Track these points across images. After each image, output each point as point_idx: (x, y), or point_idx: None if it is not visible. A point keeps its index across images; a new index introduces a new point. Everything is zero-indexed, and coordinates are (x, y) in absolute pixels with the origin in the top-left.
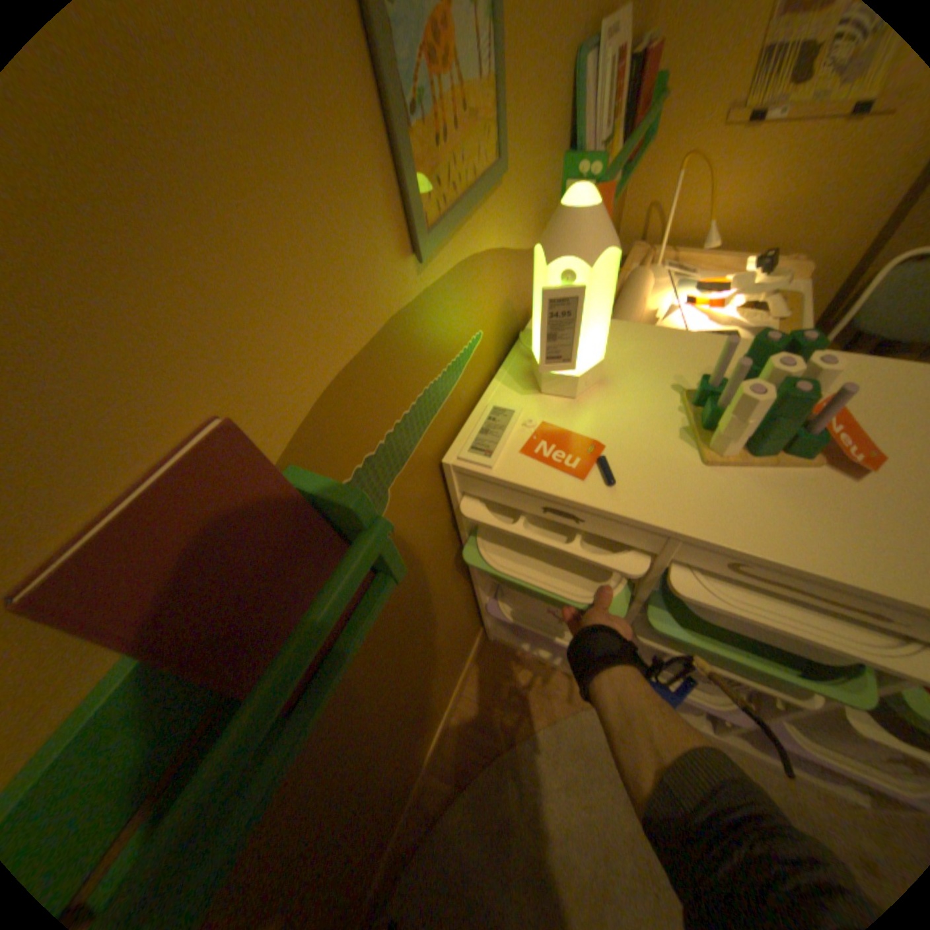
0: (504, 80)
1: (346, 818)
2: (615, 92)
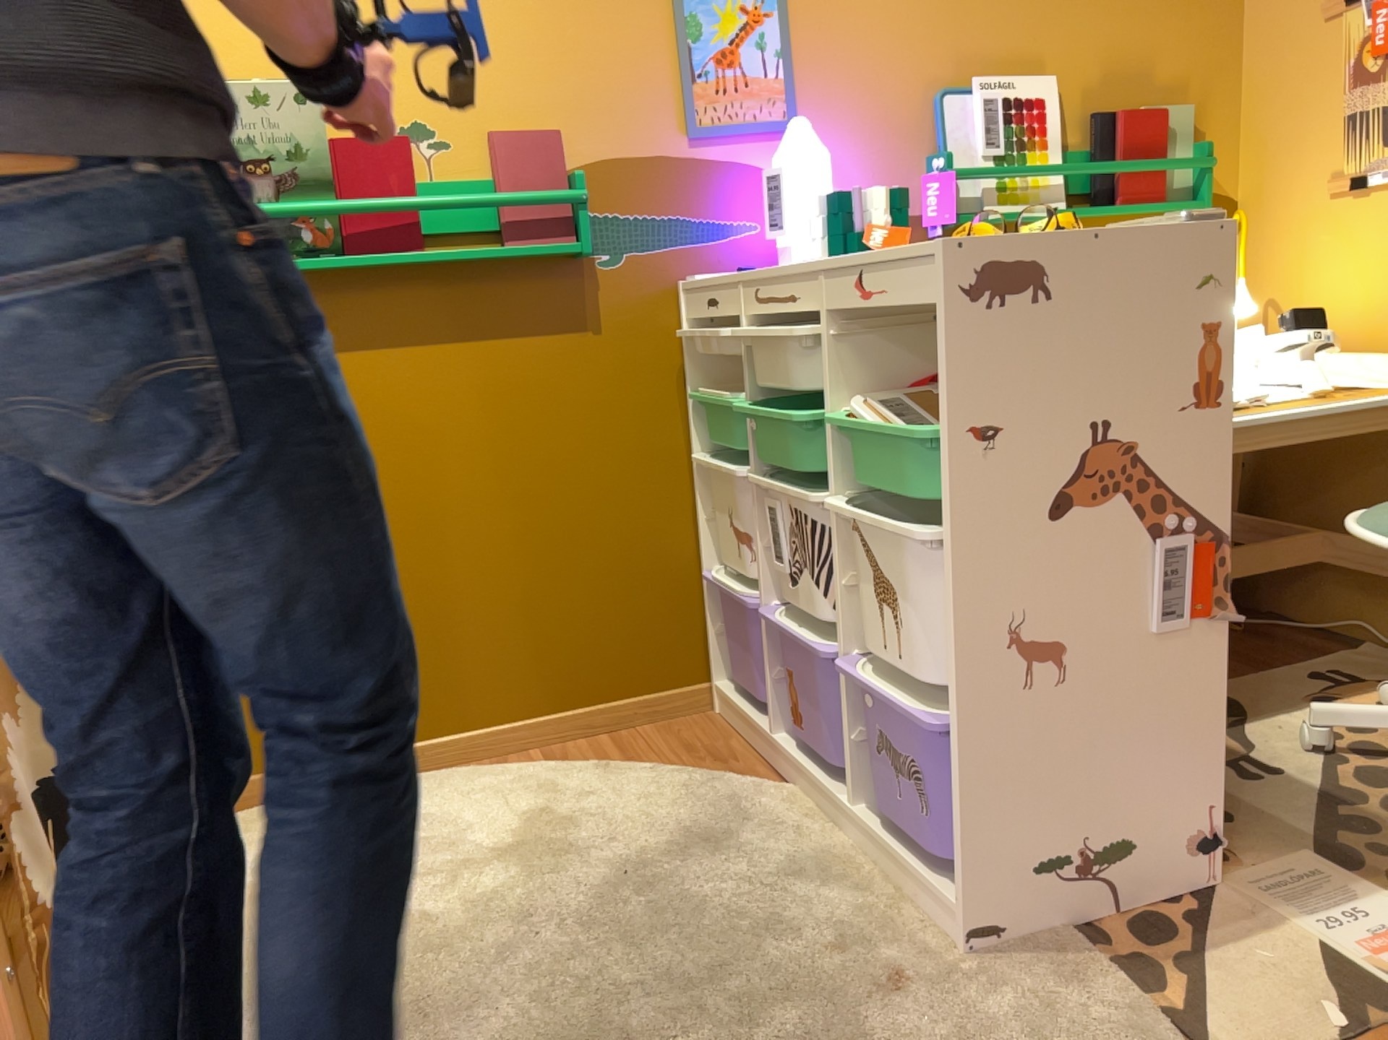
0: (799, 87)
1: (466, 516)
2: (1012, 129)
